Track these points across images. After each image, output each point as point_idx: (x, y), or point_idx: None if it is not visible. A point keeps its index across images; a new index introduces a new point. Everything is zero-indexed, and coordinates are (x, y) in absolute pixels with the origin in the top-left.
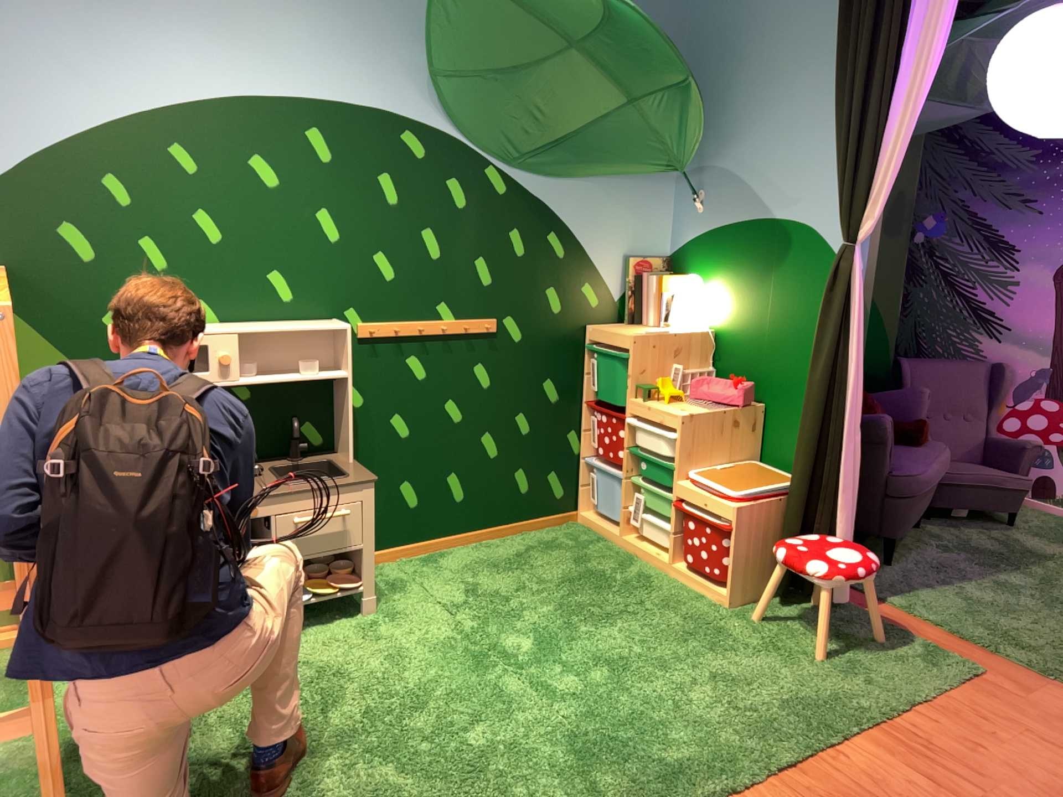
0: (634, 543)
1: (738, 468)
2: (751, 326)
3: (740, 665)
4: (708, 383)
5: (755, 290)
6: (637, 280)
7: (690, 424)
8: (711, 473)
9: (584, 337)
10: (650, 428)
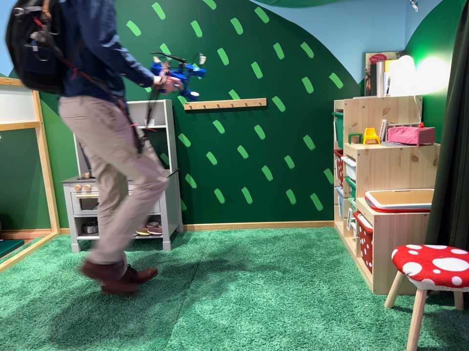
0: (348, 244)
1: (416, 193)
2: (443, 83)
3: (332, 341)
4: (407, 130)
5: (445, 53)
6: (373, 66)
7: (369, 157)
8: (386, 194)
9: (333, 107)
10: (353, 162)
